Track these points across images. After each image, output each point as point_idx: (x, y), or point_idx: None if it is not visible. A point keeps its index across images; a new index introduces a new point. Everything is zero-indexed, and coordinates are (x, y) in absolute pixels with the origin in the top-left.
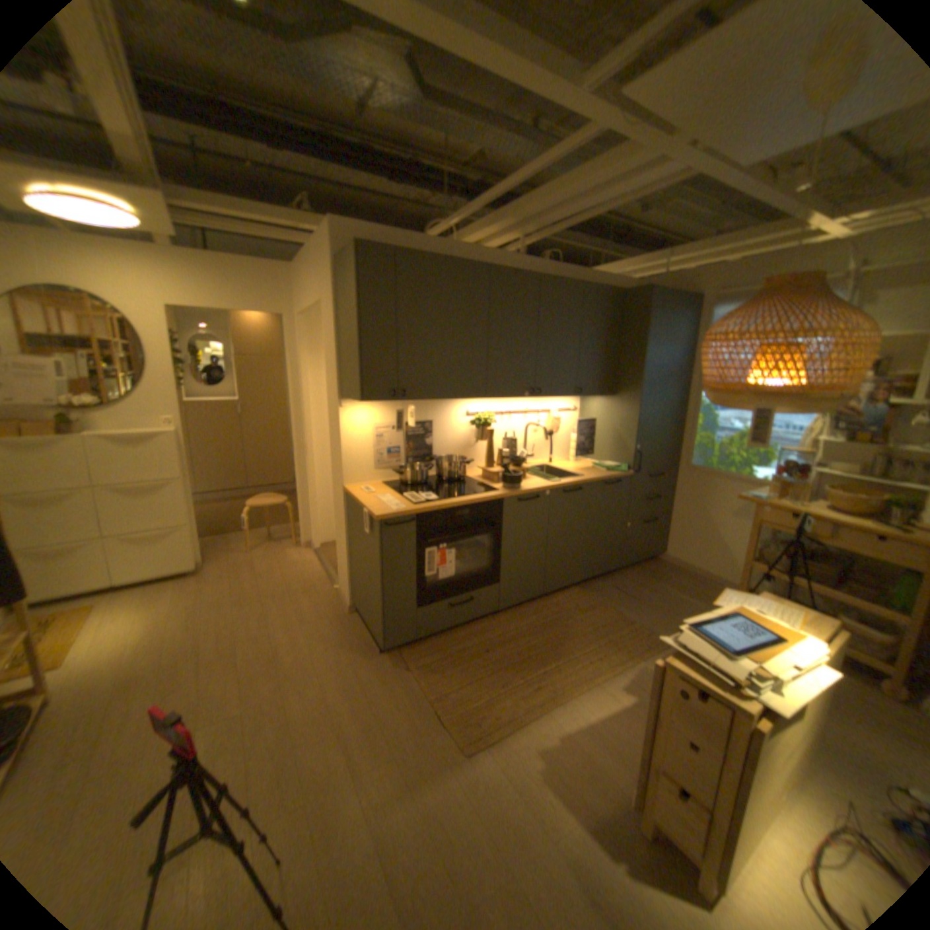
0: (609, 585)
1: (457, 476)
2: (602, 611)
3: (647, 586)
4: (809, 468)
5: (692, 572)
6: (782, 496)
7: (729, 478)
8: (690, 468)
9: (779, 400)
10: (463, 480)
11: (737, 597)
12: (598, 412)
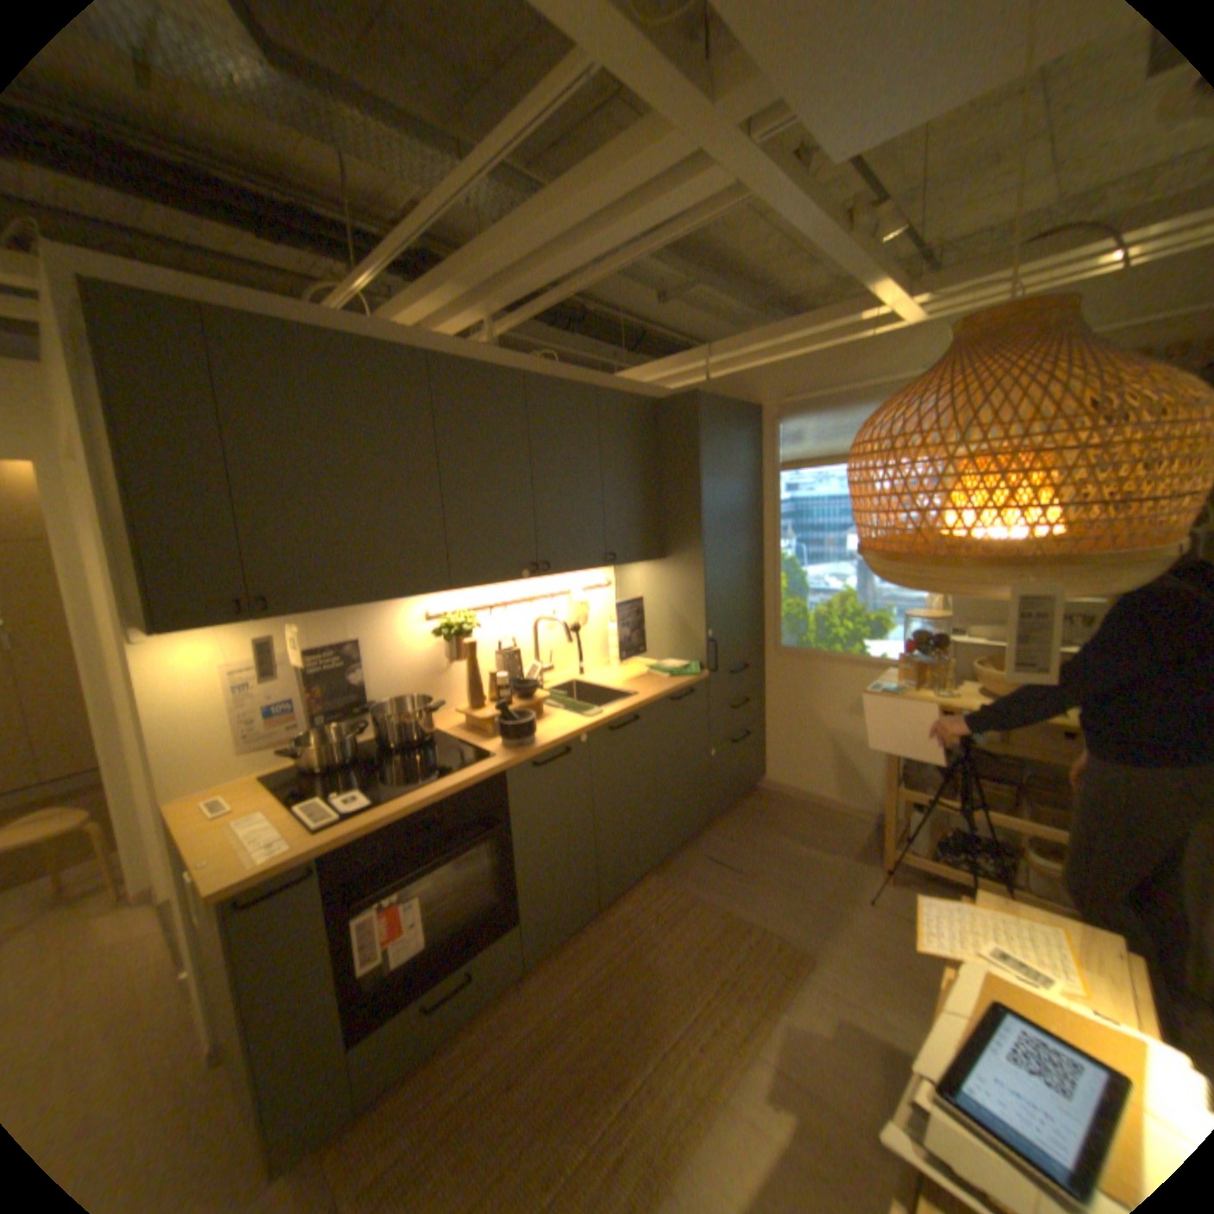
0: (698, 855)
1: (418, 734)
2: (698, 915)
3: (753, 841)
4: (938, 636)
5: (806, 801)
6: (916, 683)
7: (836, 660)
8: (781, 650)
9: (1070, 571)
10: (431, 737)
11: (943, 913)
12: (643, 584)
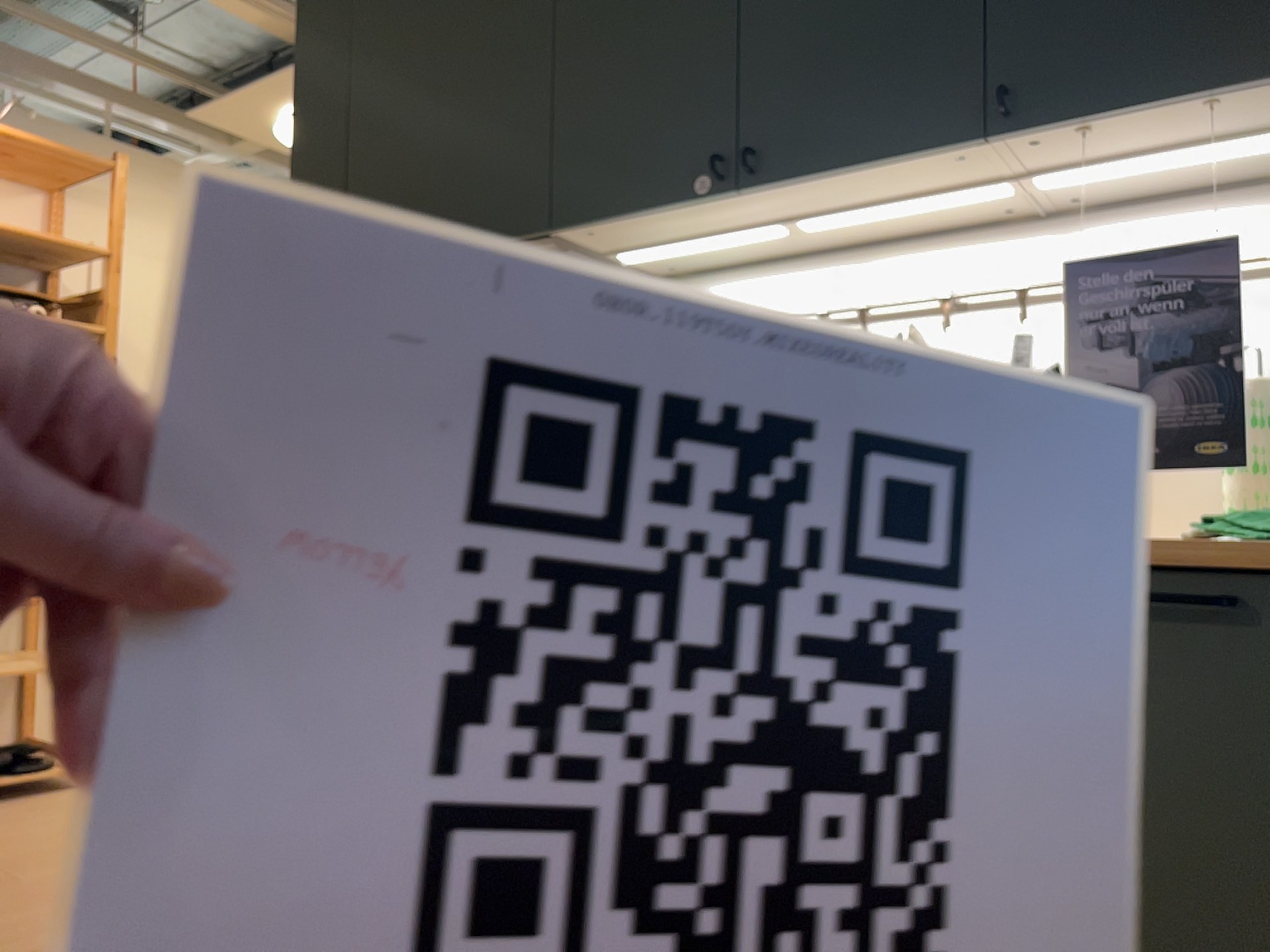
0: None
1: None
2: None
3: None
4: None
5: None
6: None
7: None
8: None
9: None
10: None
11: None
12: None
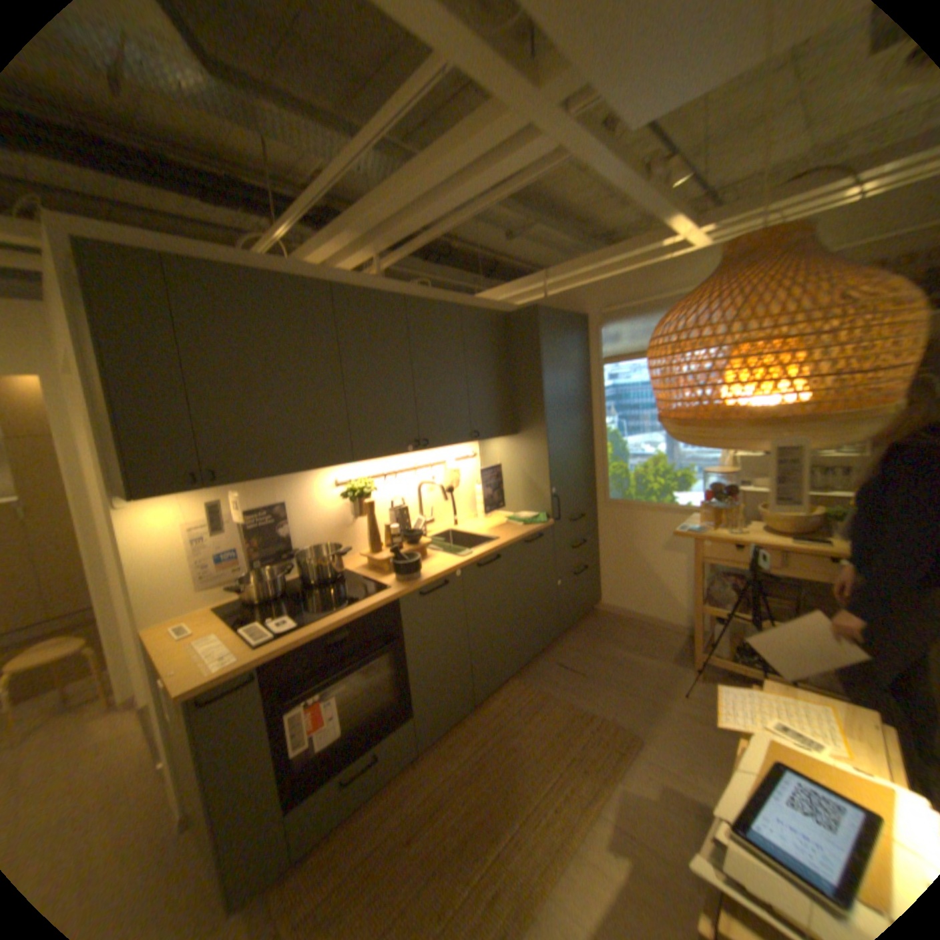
0: (550, 663)
1: (331, 574)
2: (551, 709)
3: (593, 651)
4: (730, 487)
5: (633, 619)
6: (714, 524)
7: (652, 508)
8: (609, 503)
9: (813, 427)
10: (341, 577)
11: (738, 698)
12: (501, 455)
